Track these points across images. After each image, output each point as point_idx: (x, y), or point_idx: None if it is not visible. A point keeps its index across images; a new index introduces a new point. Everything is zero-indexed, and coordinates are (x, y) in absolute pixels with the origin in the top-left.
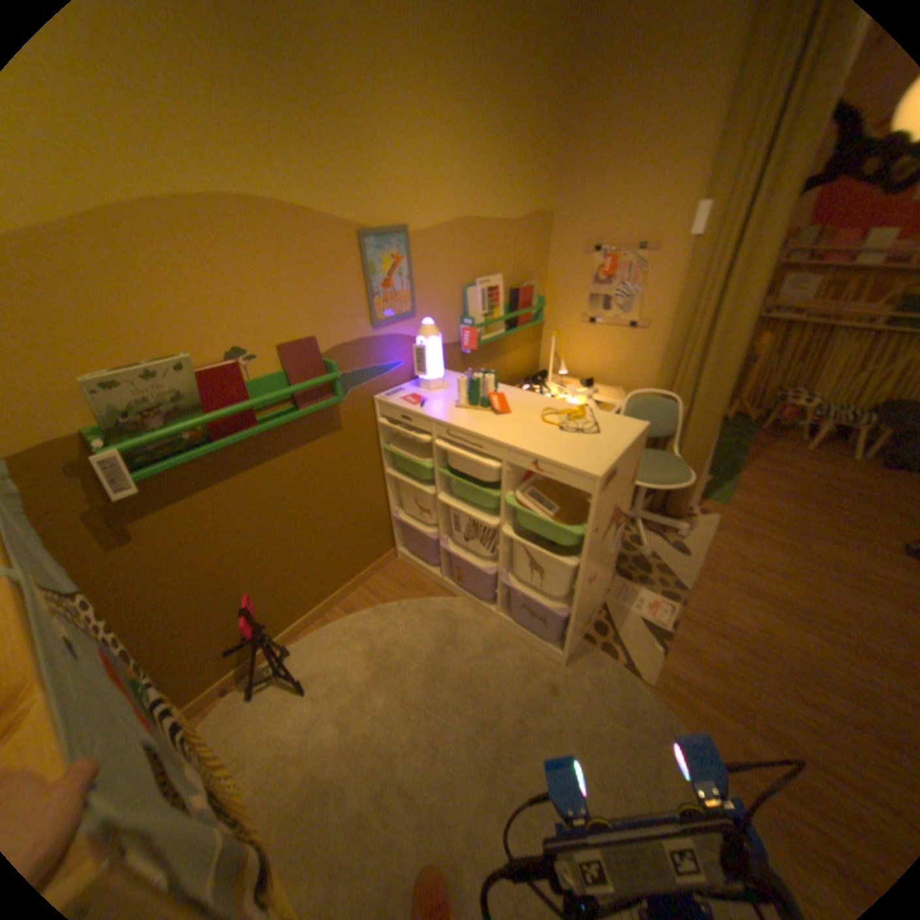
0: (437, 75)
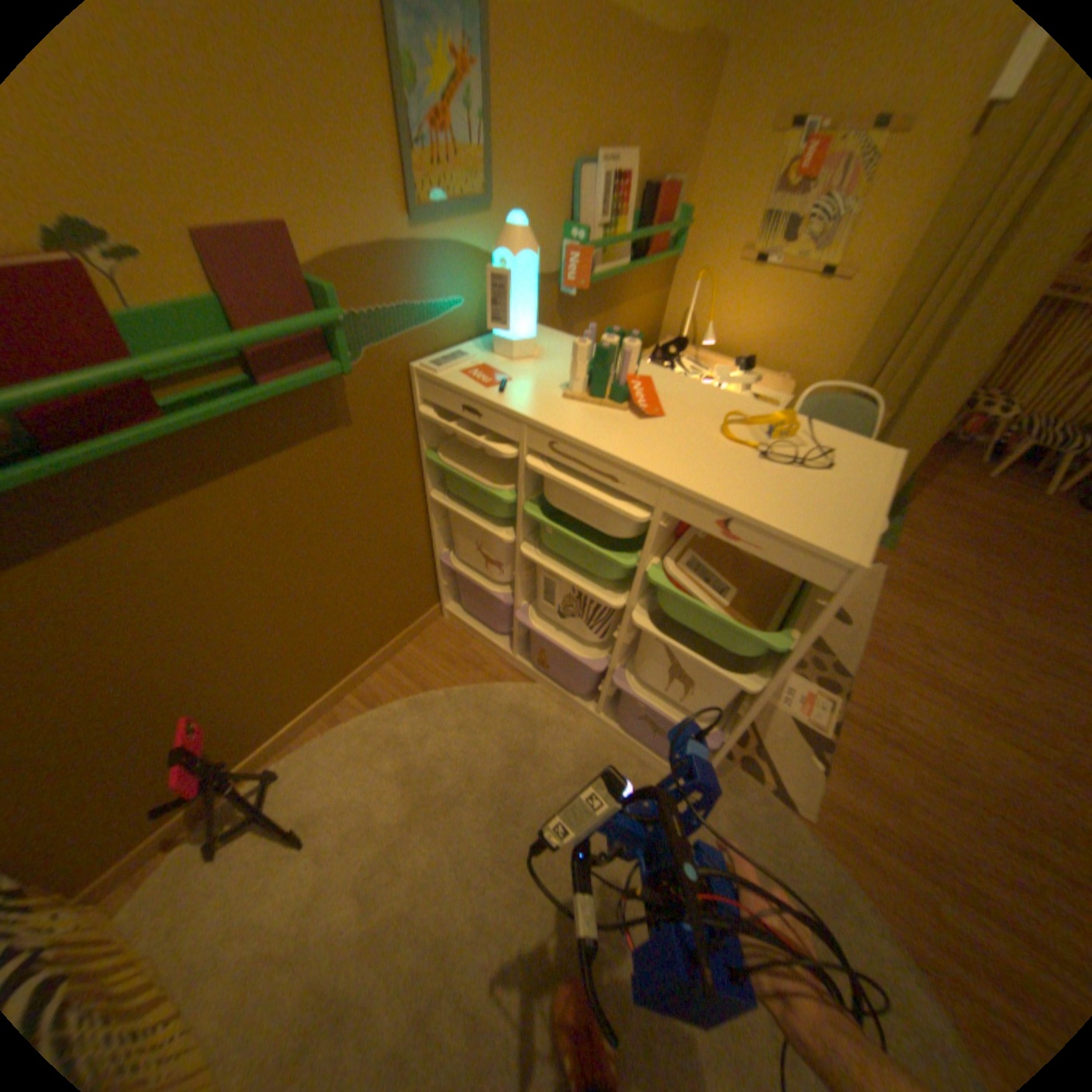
0: None
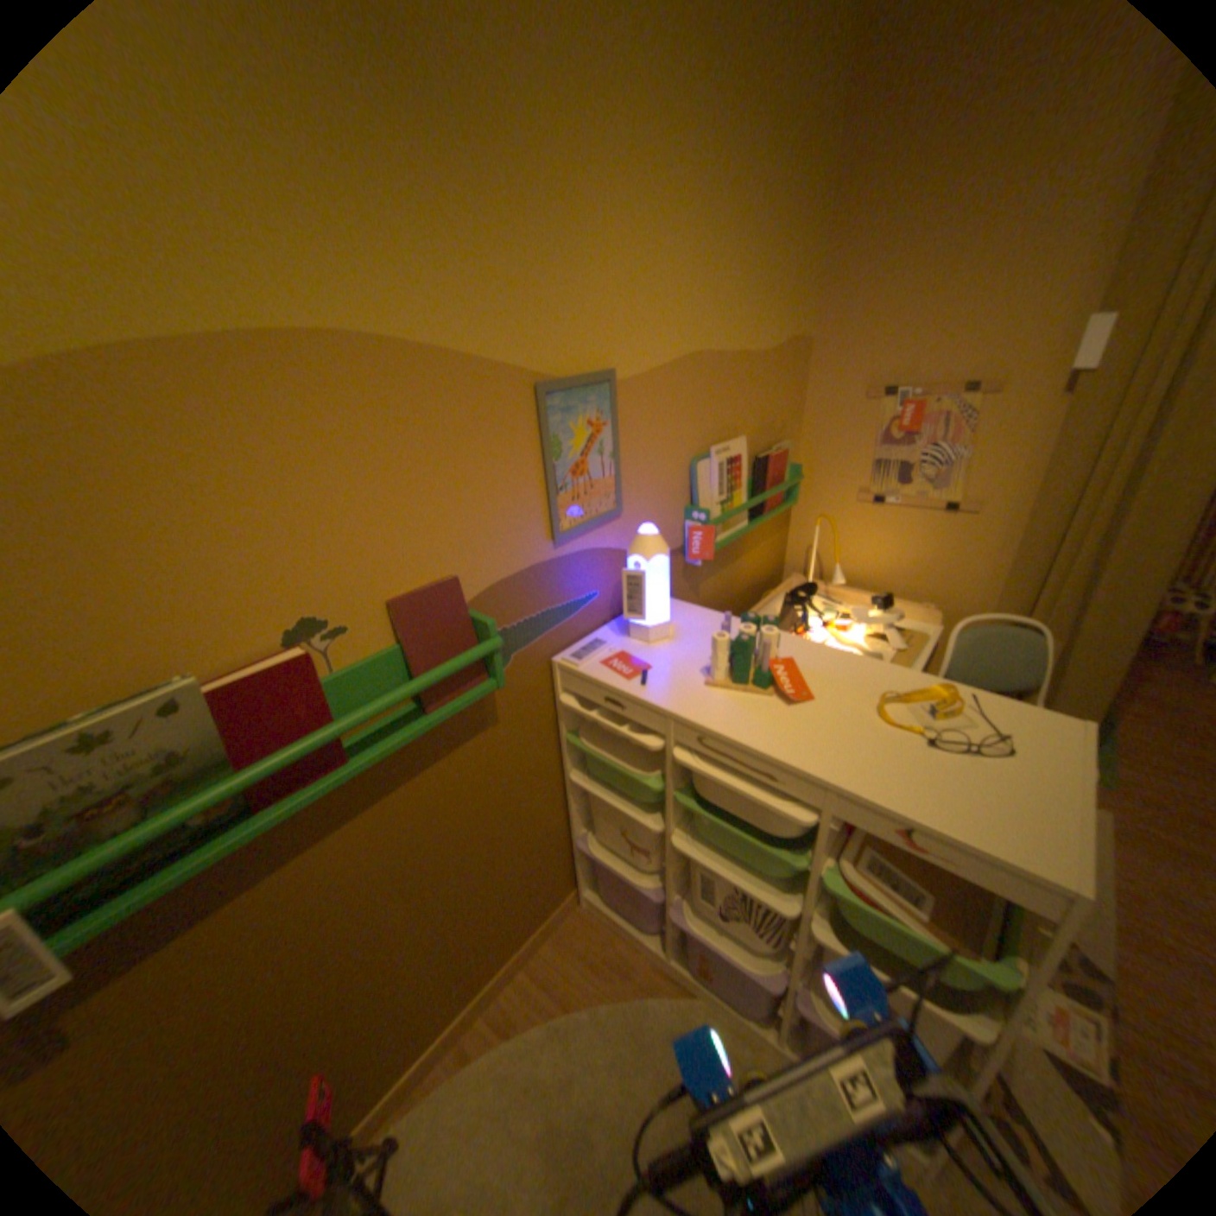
0: (671, 118)
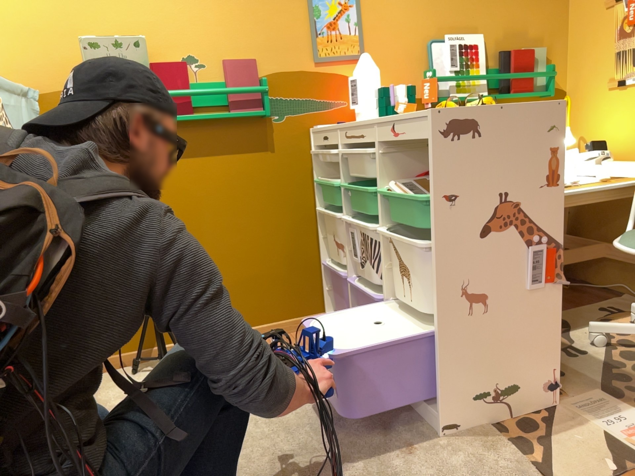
0: None
